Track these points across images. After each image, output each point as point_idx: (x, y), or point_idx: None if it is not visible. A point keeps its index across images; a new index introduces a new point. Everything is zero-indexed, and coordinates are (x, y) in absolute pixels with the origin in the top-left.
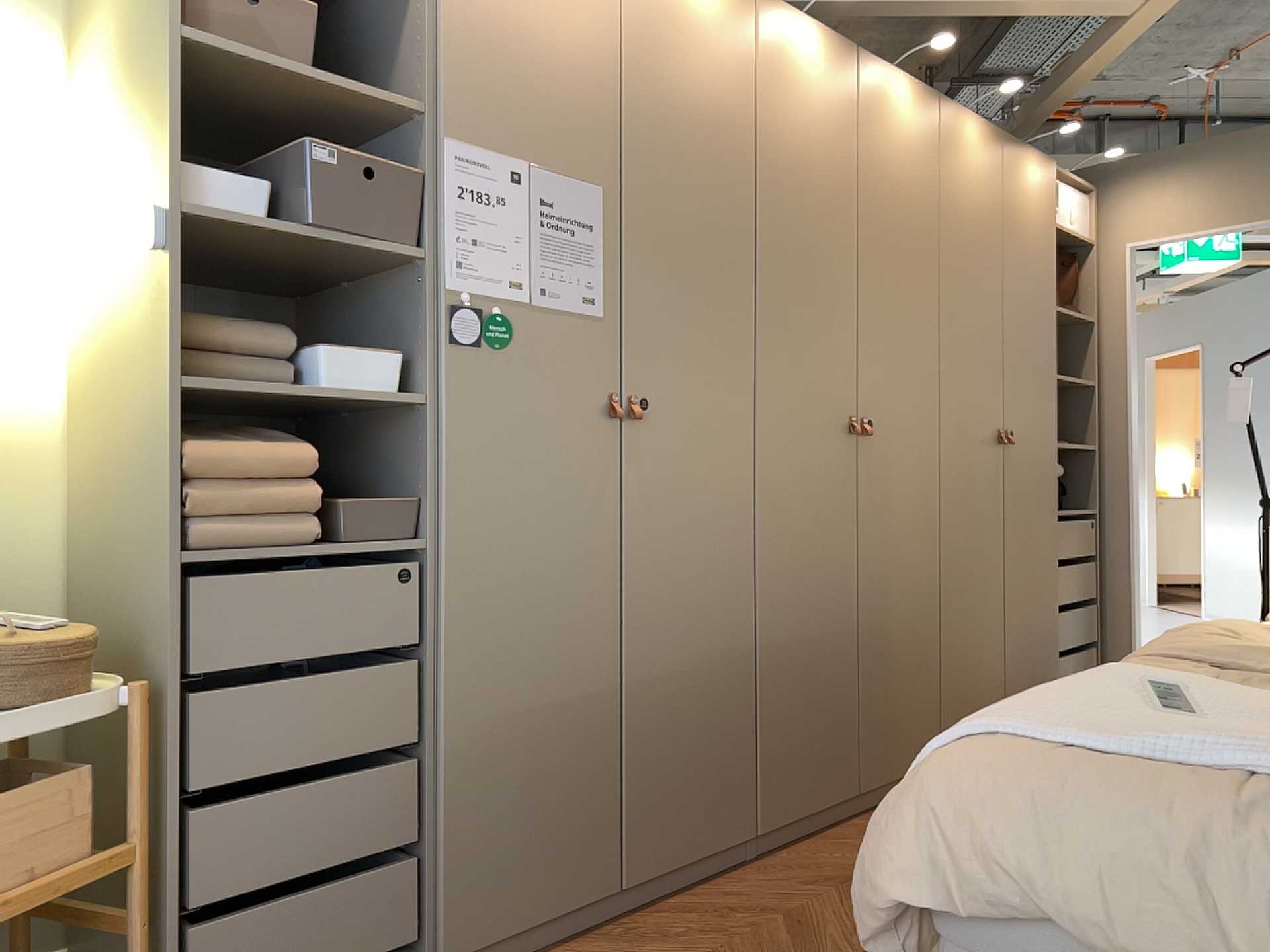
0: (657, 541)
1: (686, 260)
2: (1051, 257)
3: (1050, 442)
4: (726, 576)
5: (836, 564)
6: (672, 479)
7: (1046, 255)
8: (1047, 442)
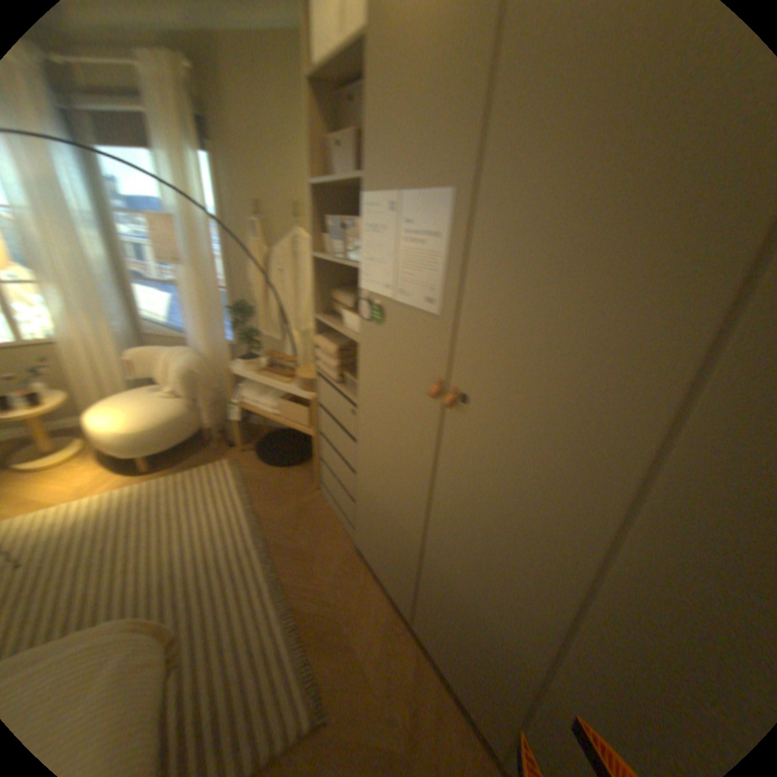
0: (457, 504)
1: (549, 259)
2: None
3: None
4: (520, 595)
5: None
6: (478, 474)
7: None
8: None
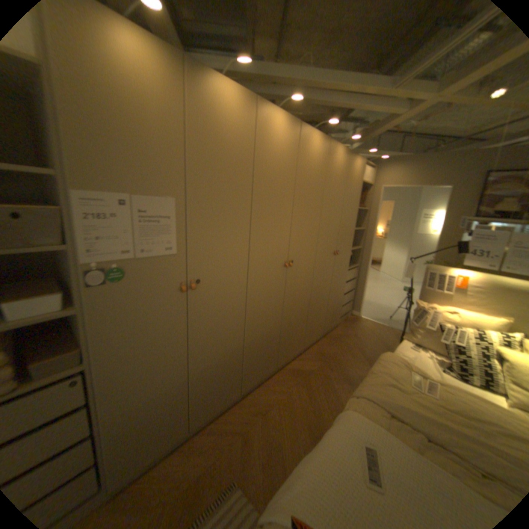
0: (204, 327)
1: (219, 222)
2: (359, 189)
3: (349, 247)
4: (233, 328)
5: (275, 310)
6: (211, 305)
7: (358, 189)
8: (348, 247)
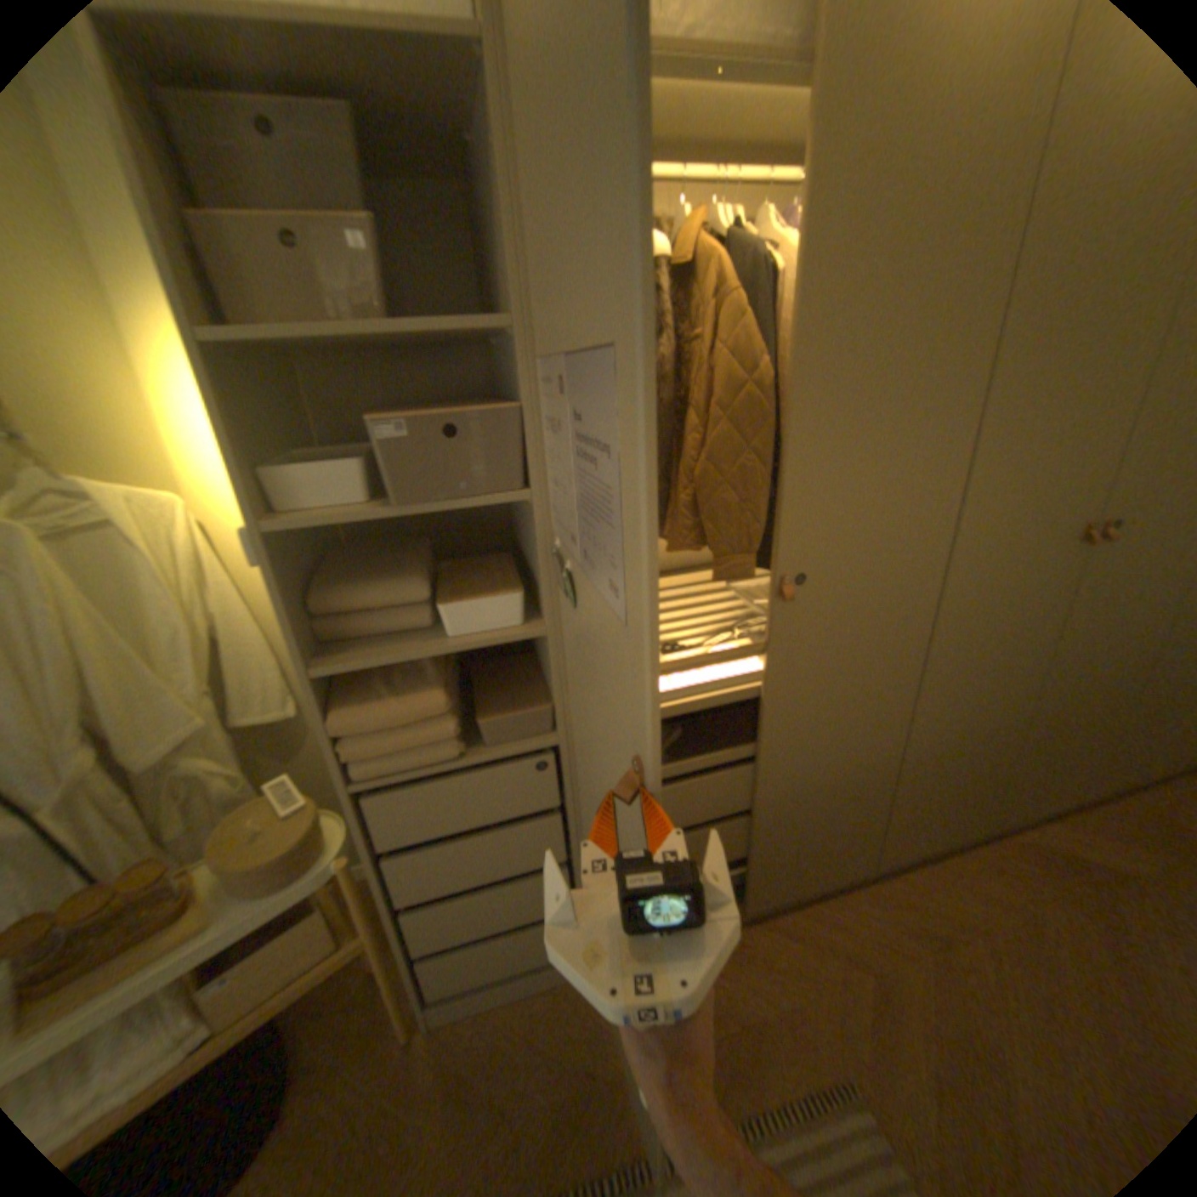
0: (802, 696)
1: (878, 406)
2: None
3: None
4: (877, 708)
5: (1018, 673)
6: (825, 642)
7: None
8: None
